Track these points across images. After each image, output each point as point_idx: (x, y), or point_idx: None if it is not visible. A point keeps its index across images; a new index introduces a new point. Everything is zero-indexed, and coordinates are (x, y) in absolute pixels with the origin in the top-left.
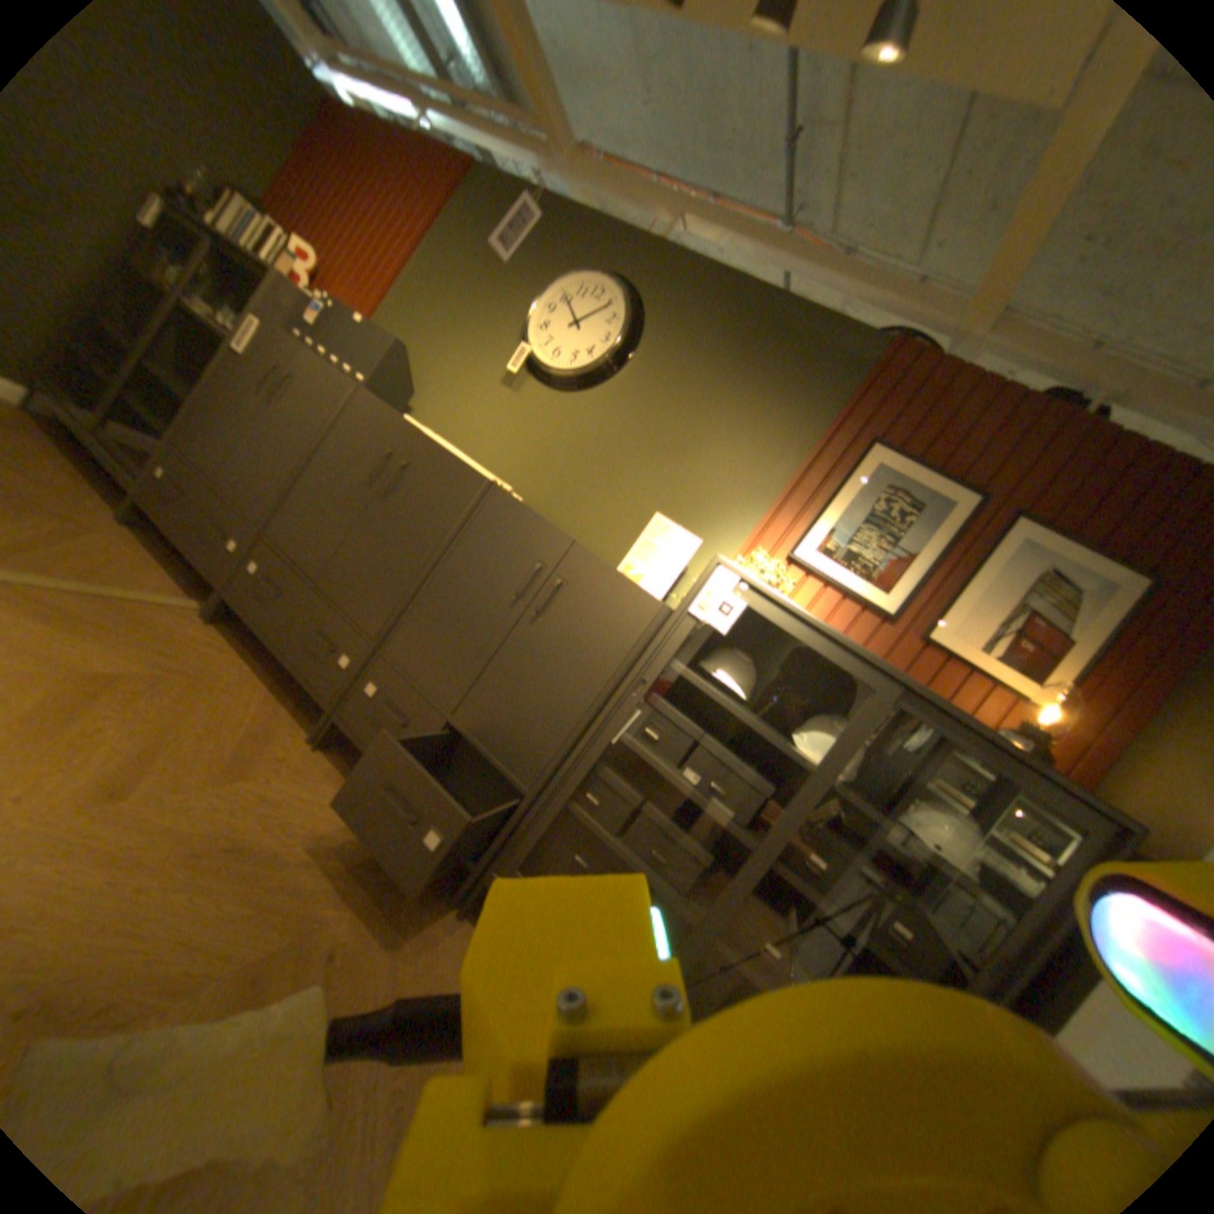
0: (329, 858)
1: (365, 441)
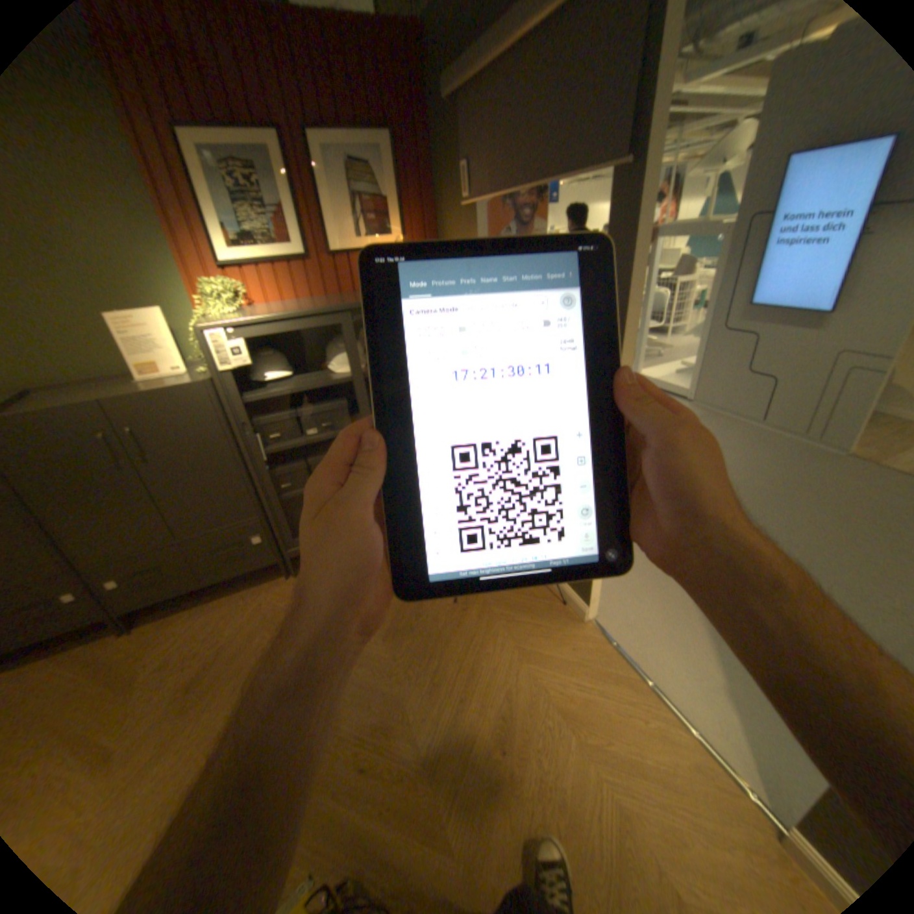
0: (223, 638)
1: None
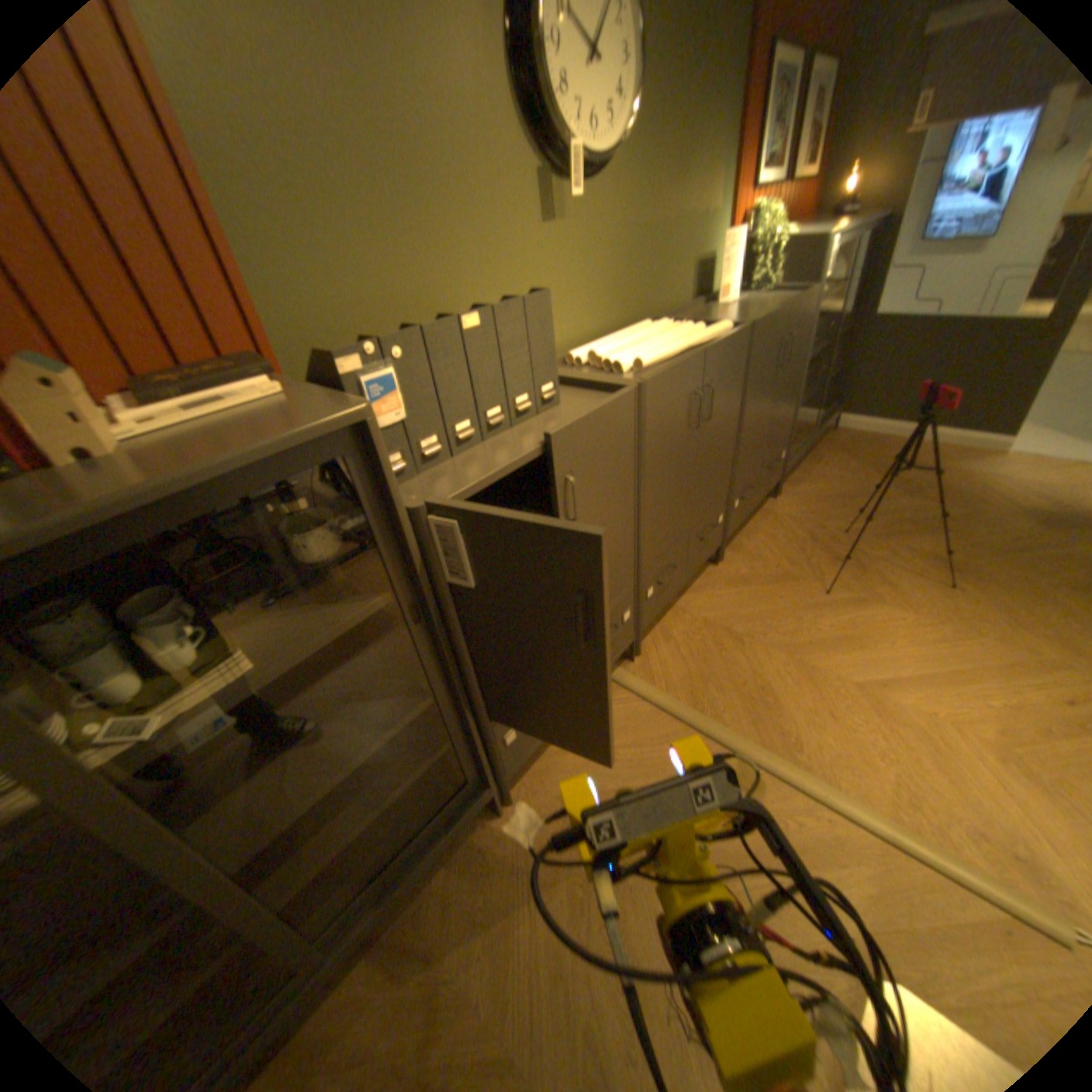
0: (802, 537)
1: (673, 417)
